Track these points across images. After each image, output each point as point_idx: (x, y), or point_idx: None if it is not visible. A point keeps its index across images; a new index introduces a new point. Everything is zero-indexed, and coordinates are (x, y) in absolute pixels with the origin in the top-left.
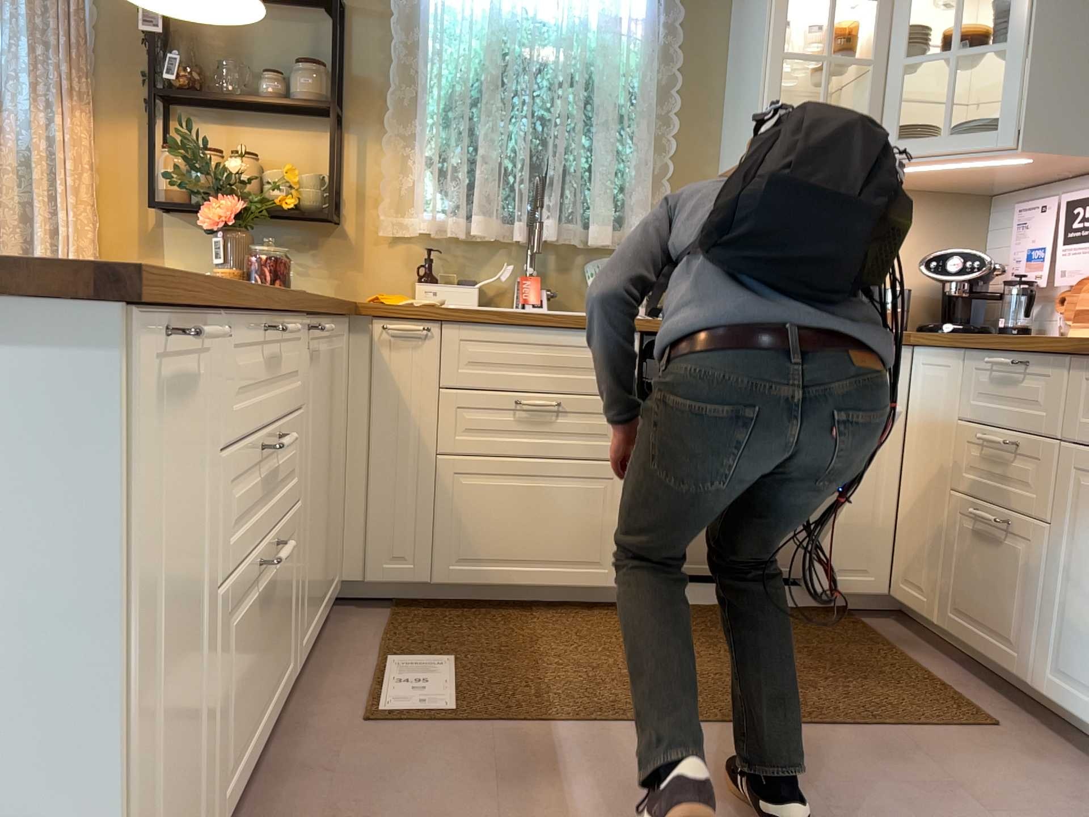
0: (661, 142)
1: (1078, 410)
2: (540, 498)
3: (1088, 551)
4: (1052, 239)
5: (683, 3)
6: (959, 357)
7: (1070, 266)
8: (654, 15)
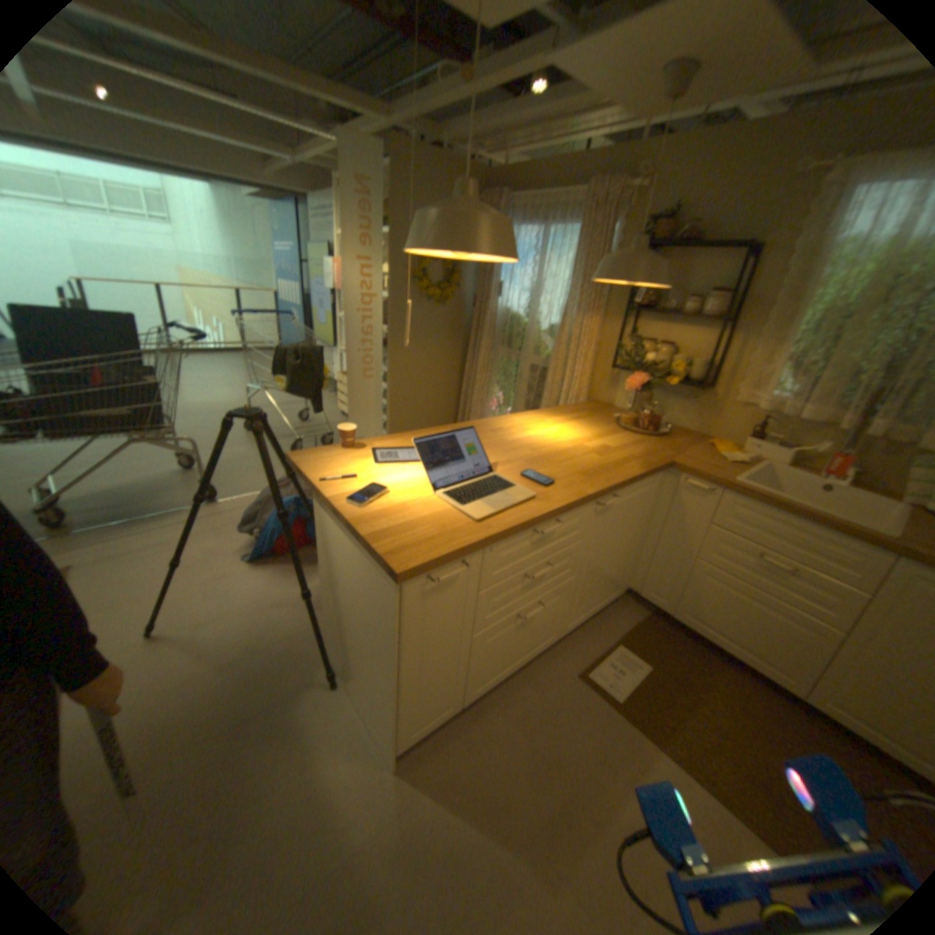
0: None
1: None
2: (759, 616)
3: None
4: None
5: None
6: None
7: None
8: None
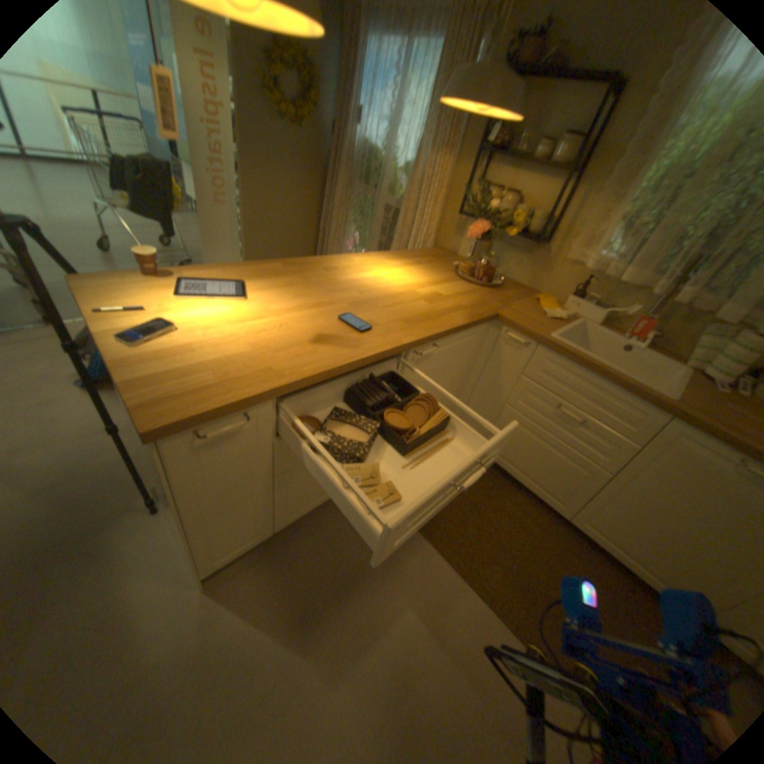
0: None
1: None
2: (548, 455)
3: None
4: None
5: None
6: None
7: None
8: None
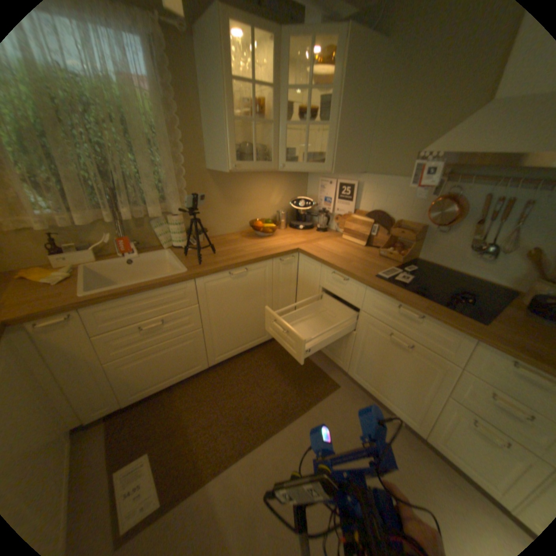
0: (173, 157)
1: (367, 303)
2: (164, 358)
3: (369, 346)
4: (333, 195)
5: (167, 69)
6: (318, 264)
7: (339, 207)
8: (152, 79)
